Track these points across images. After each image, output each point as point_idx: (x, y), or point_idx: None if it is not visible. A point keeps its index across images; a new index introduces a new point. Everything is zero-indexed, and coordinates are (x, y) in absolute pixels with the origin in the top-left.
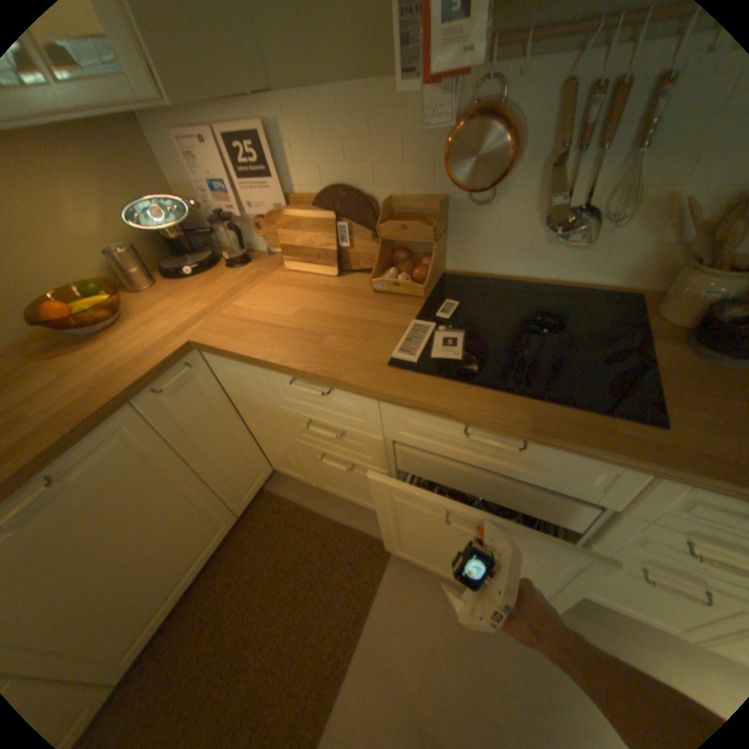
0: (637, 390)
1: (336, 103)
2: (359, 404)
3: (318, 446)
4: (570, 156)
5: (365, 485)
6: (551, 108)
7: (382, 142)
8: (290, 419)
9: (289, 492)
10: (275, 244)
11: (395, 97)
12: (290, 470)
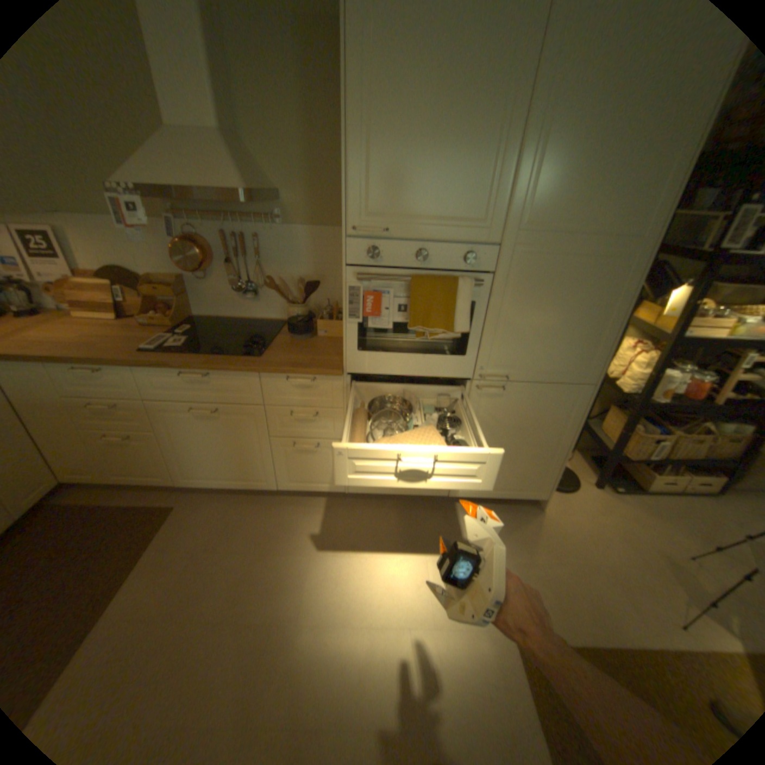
0: (259, 350)
1: (105, 226)
2: (120, 378)
3: (98, 431)
4: (232, 261)
5: (141, 457)
6: (218, 241)
7: (137, 247)
8: (71, 410)
9: (76, 500)
10: (63, 302)
11: (141, 228)
12: (76, 474)
